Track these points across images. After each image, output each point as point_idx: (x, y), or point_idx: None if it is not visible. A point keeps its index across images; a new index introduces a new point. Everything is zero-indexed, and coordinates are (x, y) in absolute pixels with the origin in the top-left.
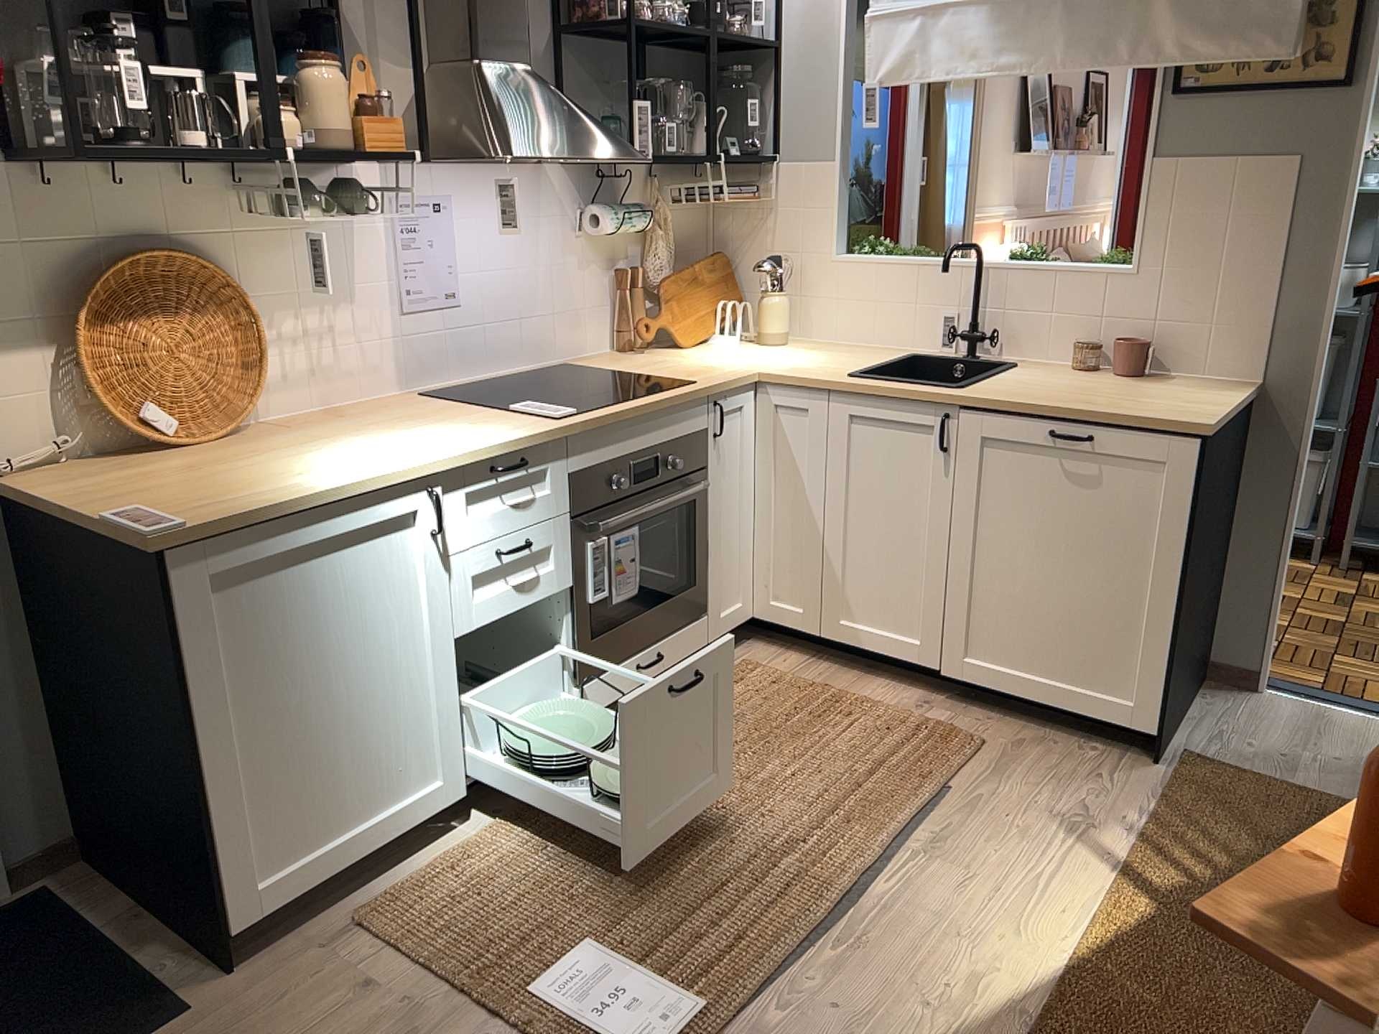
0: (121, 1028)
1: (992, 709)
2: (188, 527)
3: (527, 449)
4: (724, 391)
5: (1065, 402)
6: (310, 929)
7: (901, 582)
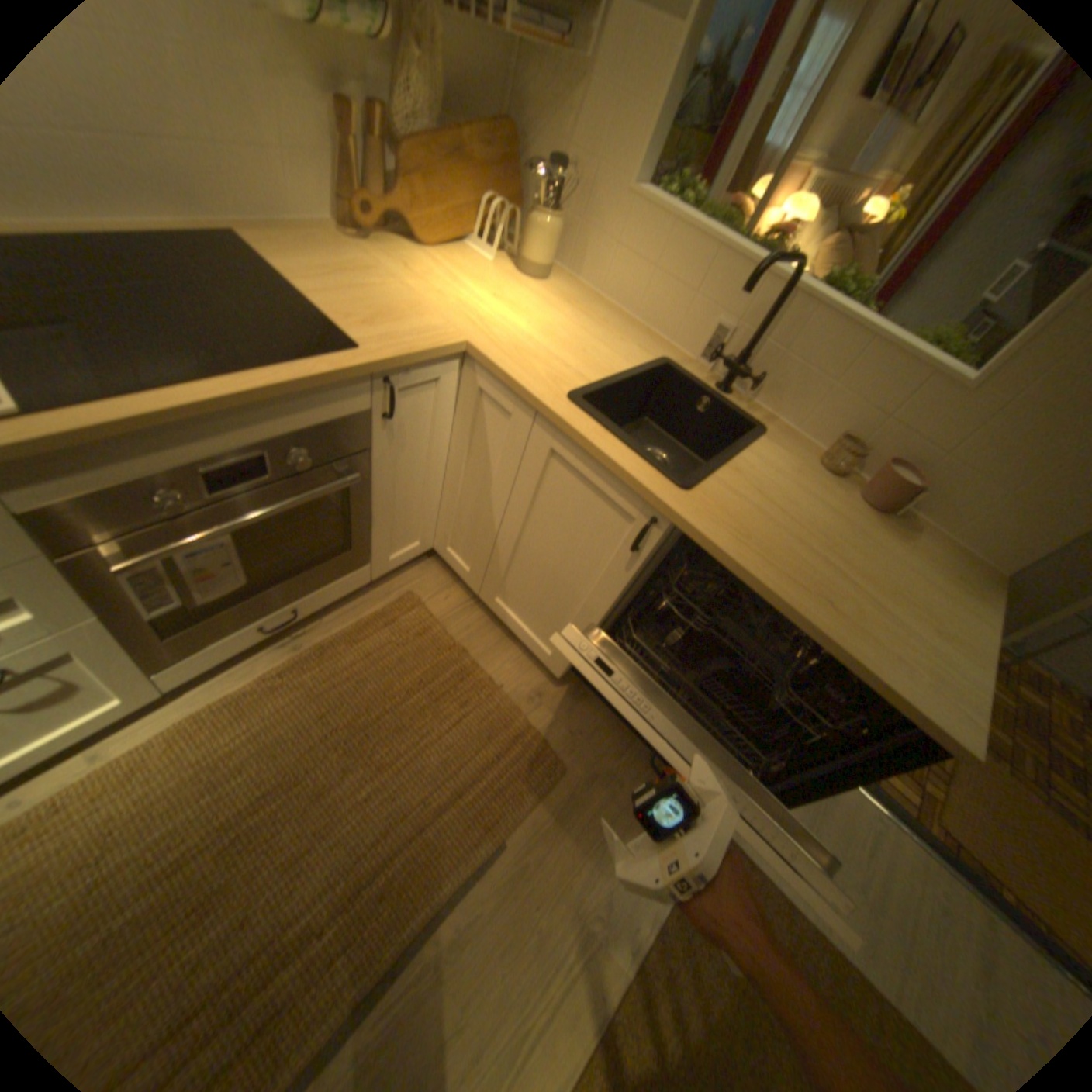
0: None
1: (586, 719)
2: None
3: None
4: (402, 366)
5: (800, 591)
6: None
7: (549, 607)
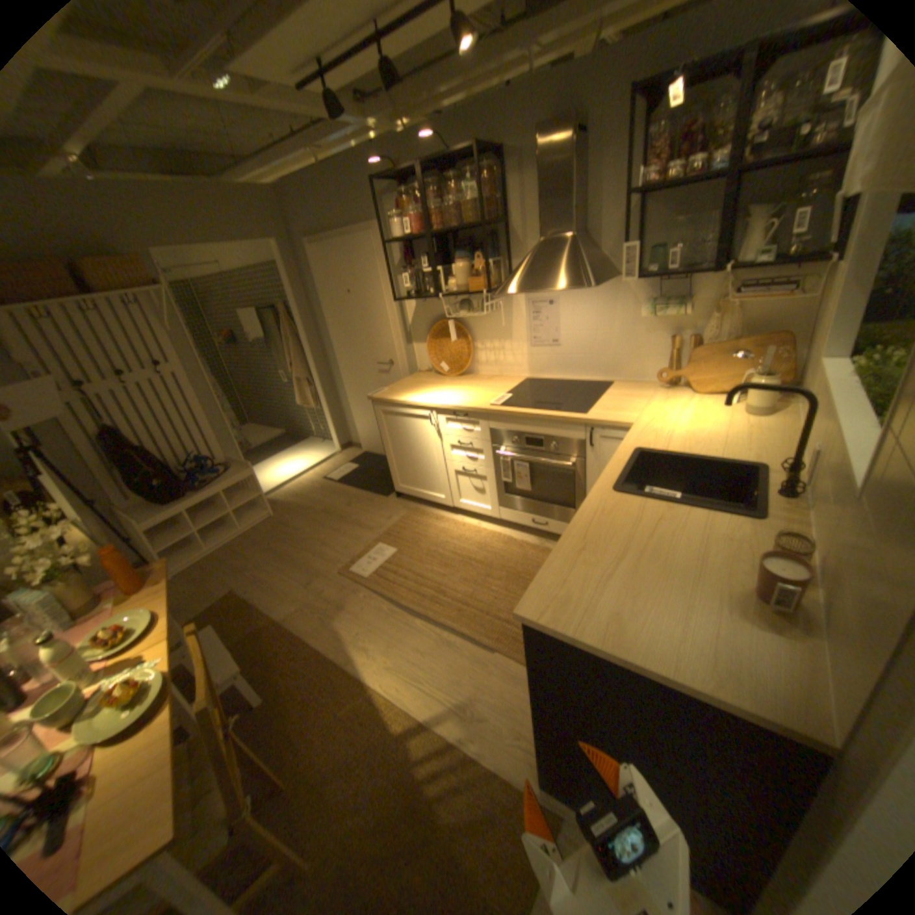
0: (383, 491)
1: None
2: (373, 397)
3: (466, 411)
4: (596, 425)
5: (580, 537)
6: (410, 503)
7: None
